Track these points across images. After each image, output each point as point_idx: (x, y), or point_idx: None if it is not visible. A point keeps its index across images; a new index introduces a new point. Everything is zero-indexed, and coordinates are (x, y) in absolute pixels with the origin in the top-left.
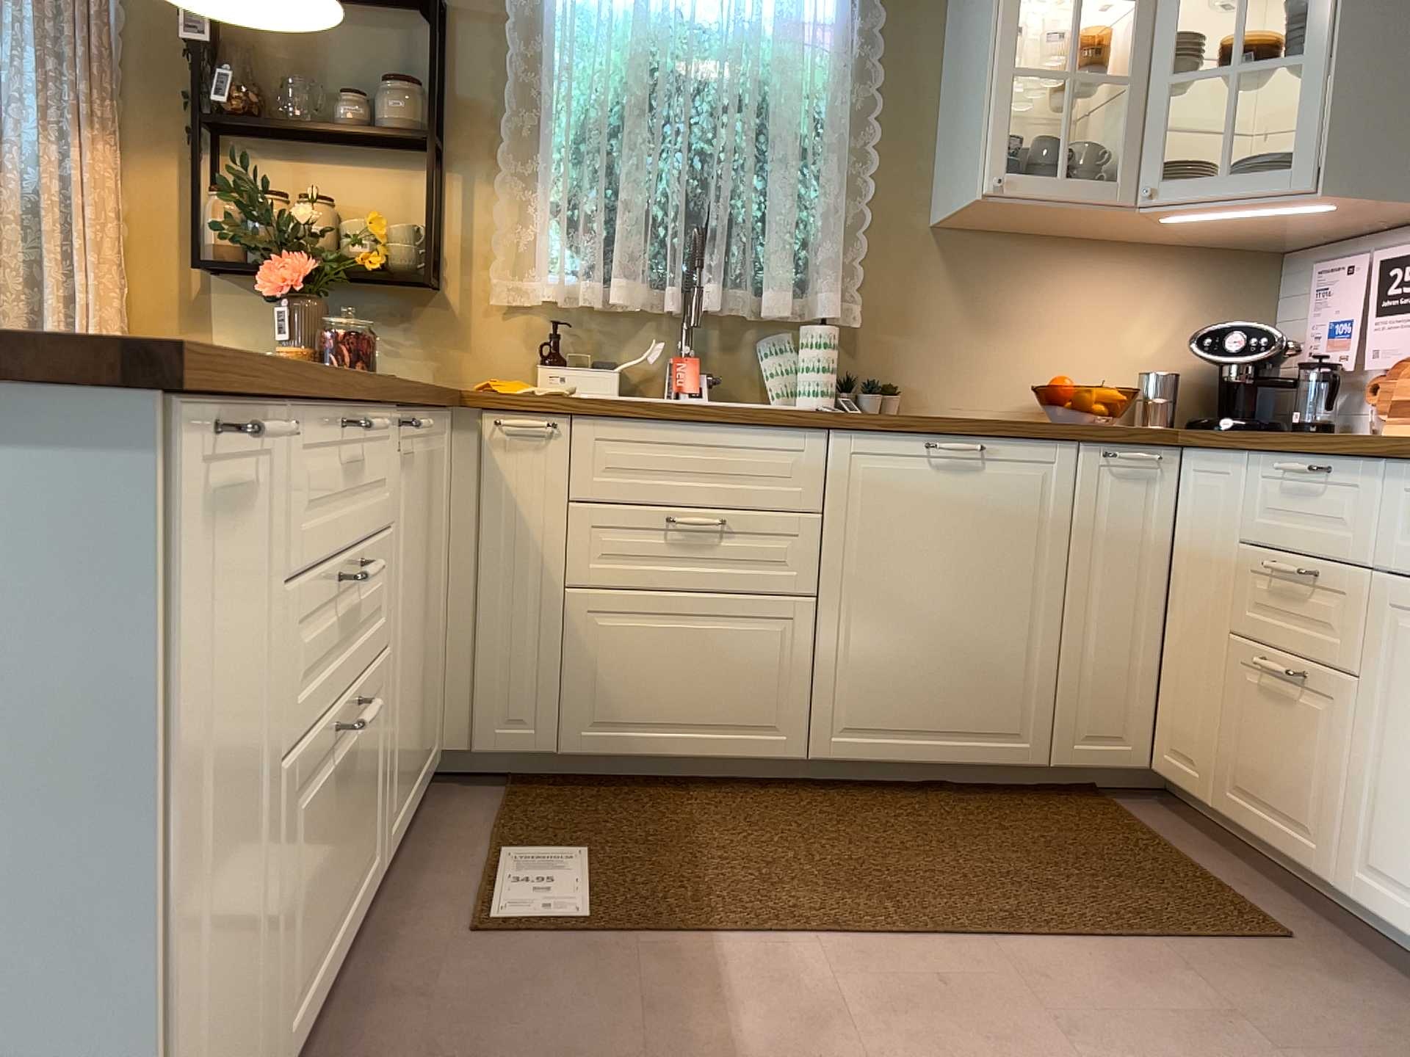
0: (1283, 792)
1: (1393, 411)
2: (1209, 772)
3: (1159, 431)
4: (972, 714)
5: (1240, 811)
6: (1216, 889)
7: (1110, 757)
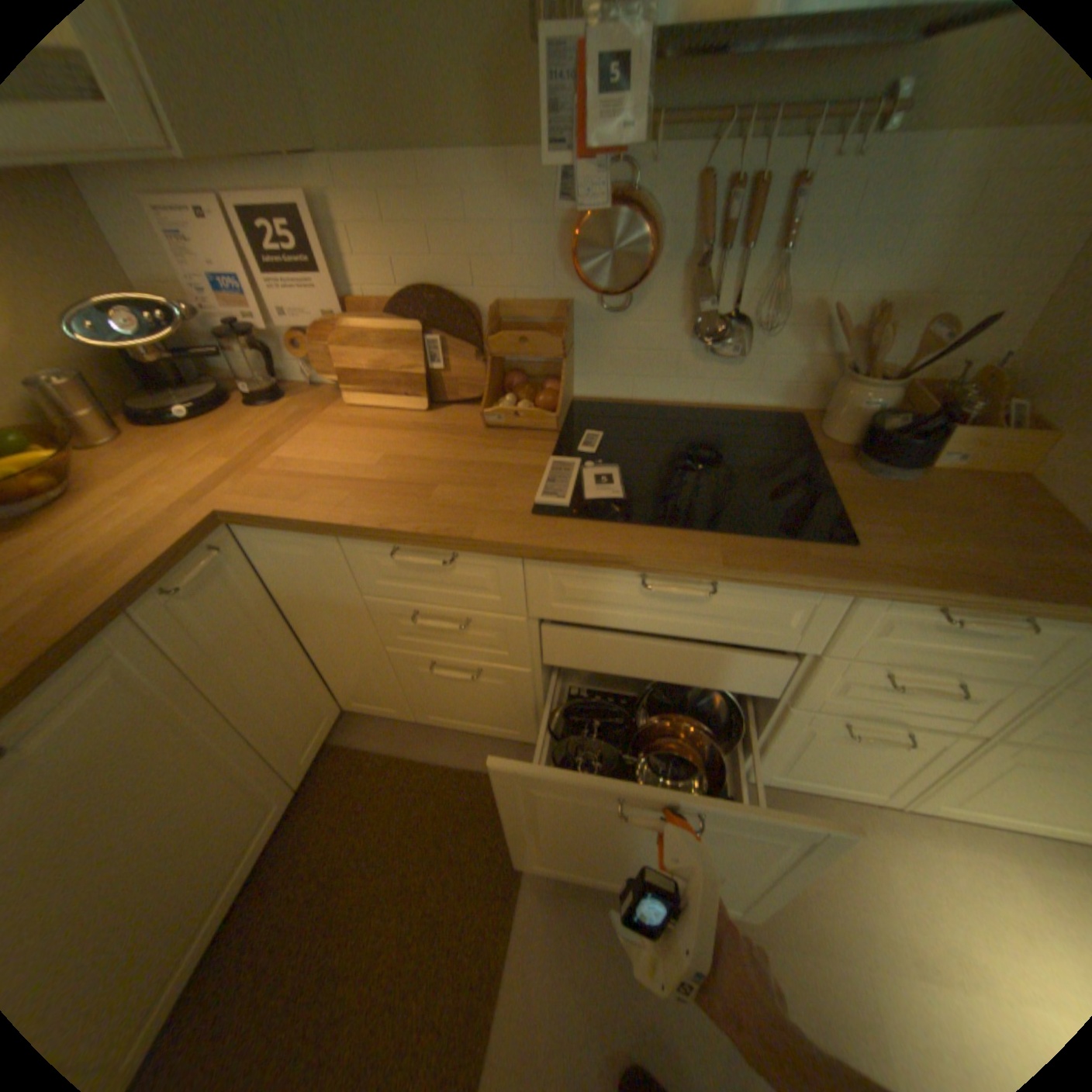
0: (481, 714)
1: (340, 377)
2: (404, 708)
3: (194, 524)
4: (224, 862)
5: (444, 722)
6: (471, 780)
7: (321, 737)
